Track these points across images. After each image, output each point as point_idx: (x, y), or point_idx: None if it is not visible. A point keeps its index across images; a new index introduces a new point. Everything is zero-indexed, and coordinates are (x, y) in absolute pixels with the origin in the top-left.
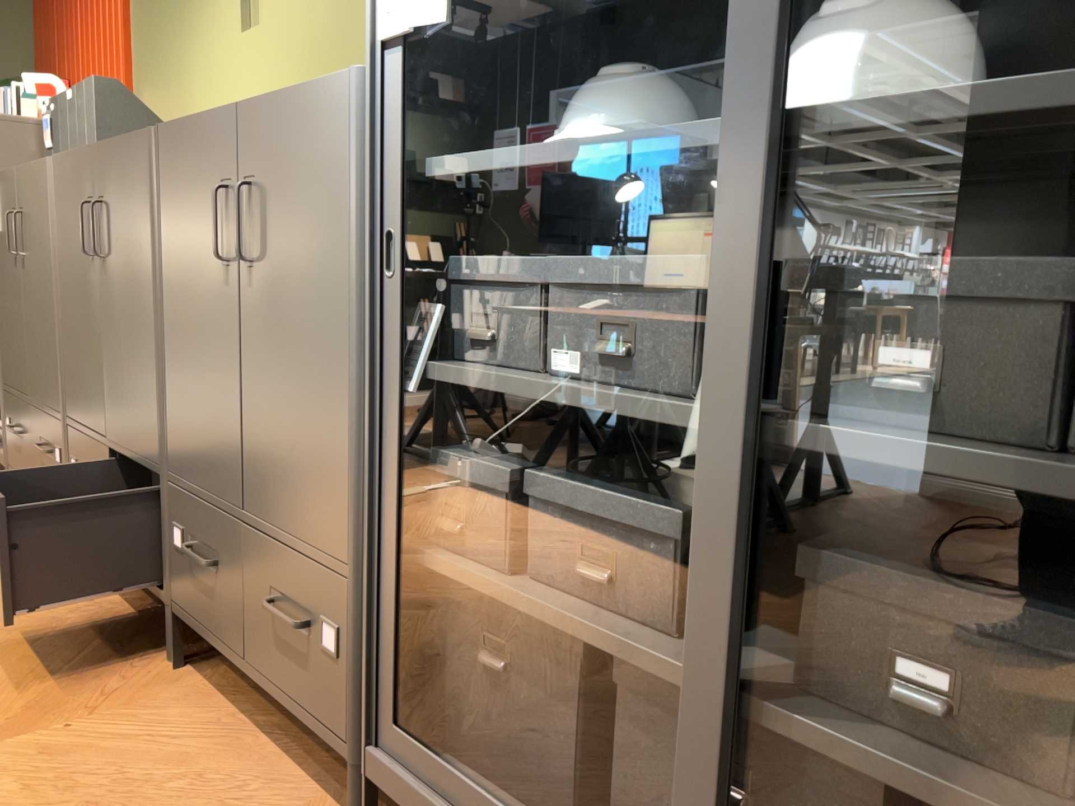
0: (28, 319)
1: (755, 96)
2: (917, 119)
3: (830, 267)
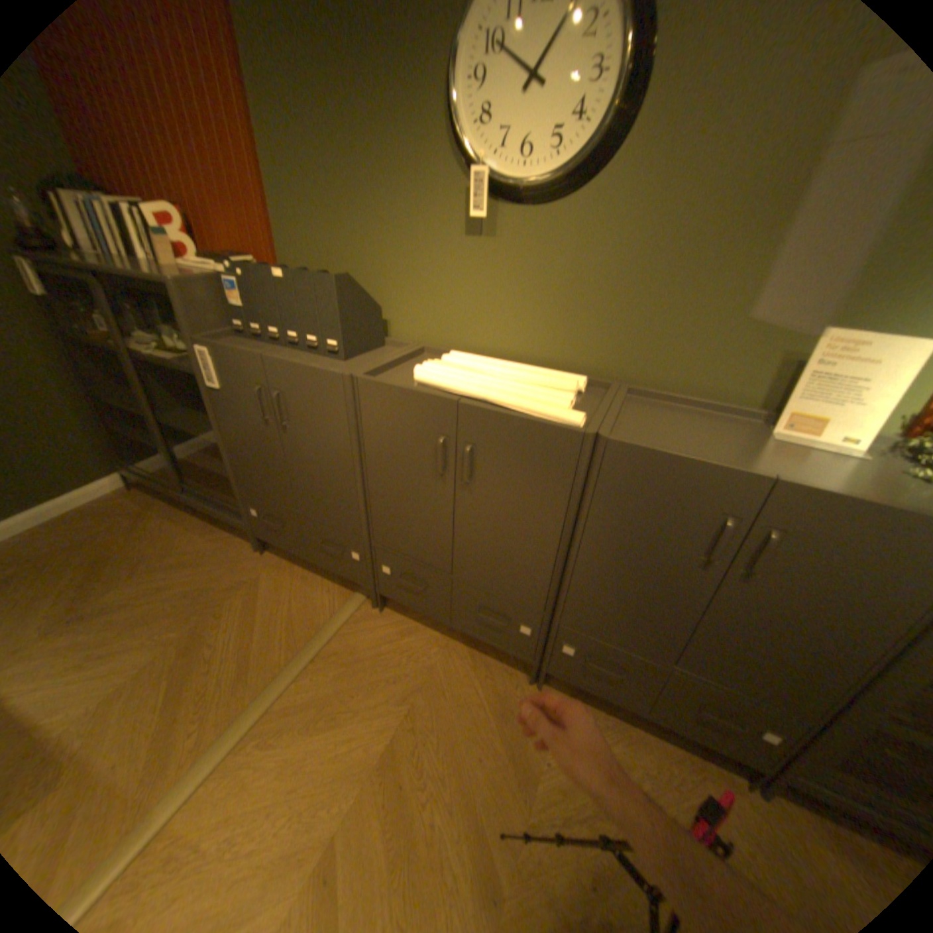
0: (295, 466)
1: None
2: None
3: None
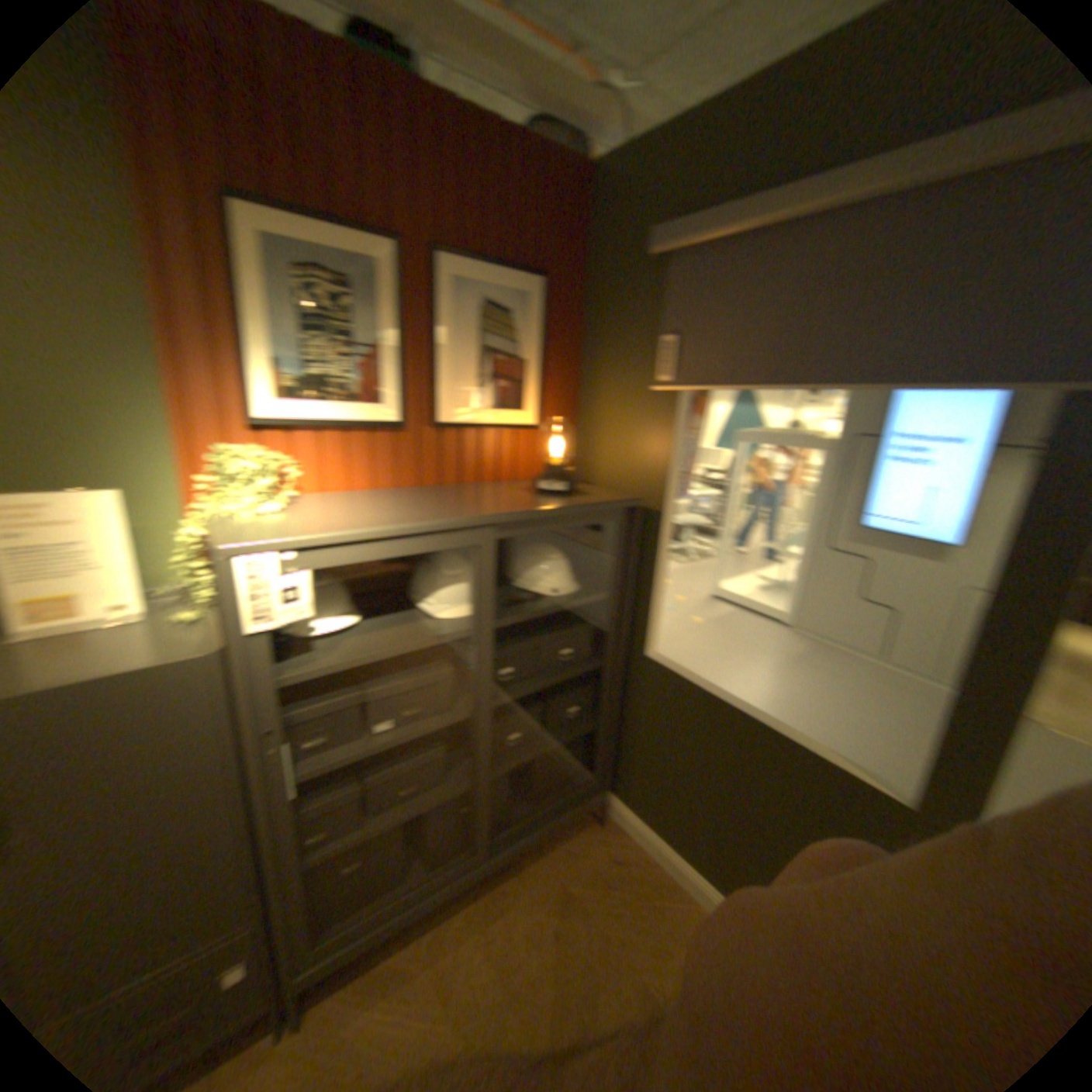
0: None
1: (482, 629)
2: (509, 622)
3: (463, 650)
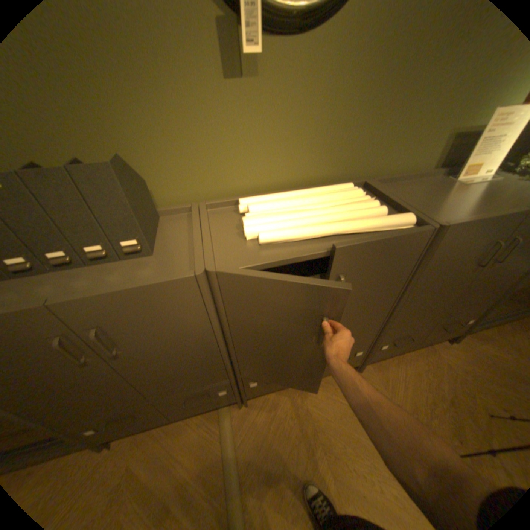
0: (137, 376)
1: None
2: None
3: None
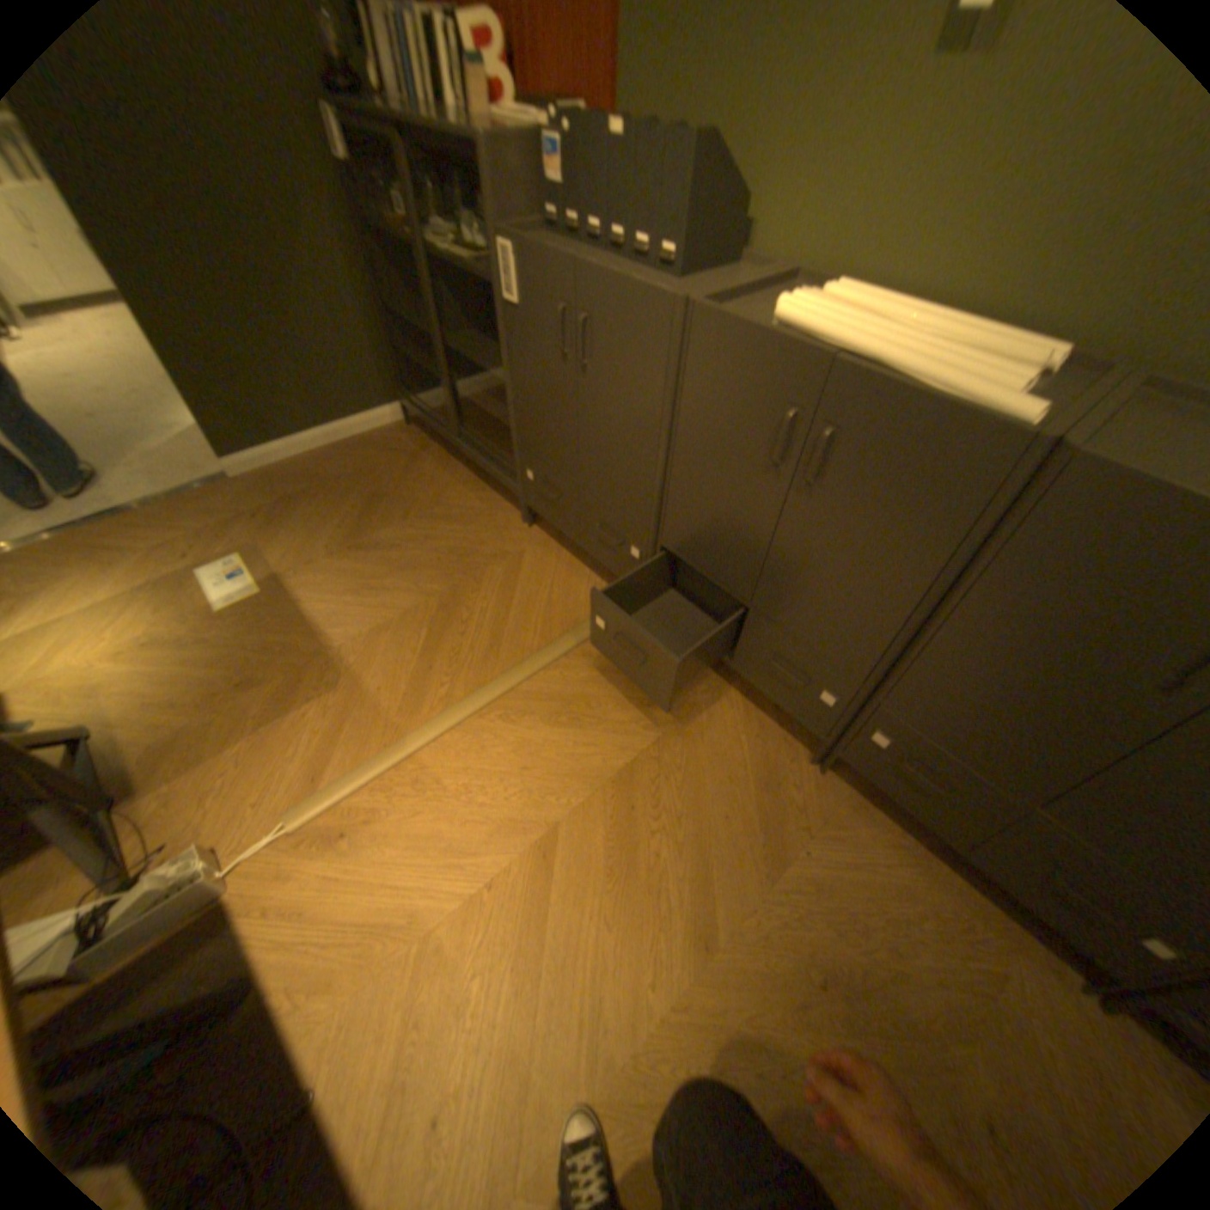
0: (585, 423)
1: None
2: None
3: None
